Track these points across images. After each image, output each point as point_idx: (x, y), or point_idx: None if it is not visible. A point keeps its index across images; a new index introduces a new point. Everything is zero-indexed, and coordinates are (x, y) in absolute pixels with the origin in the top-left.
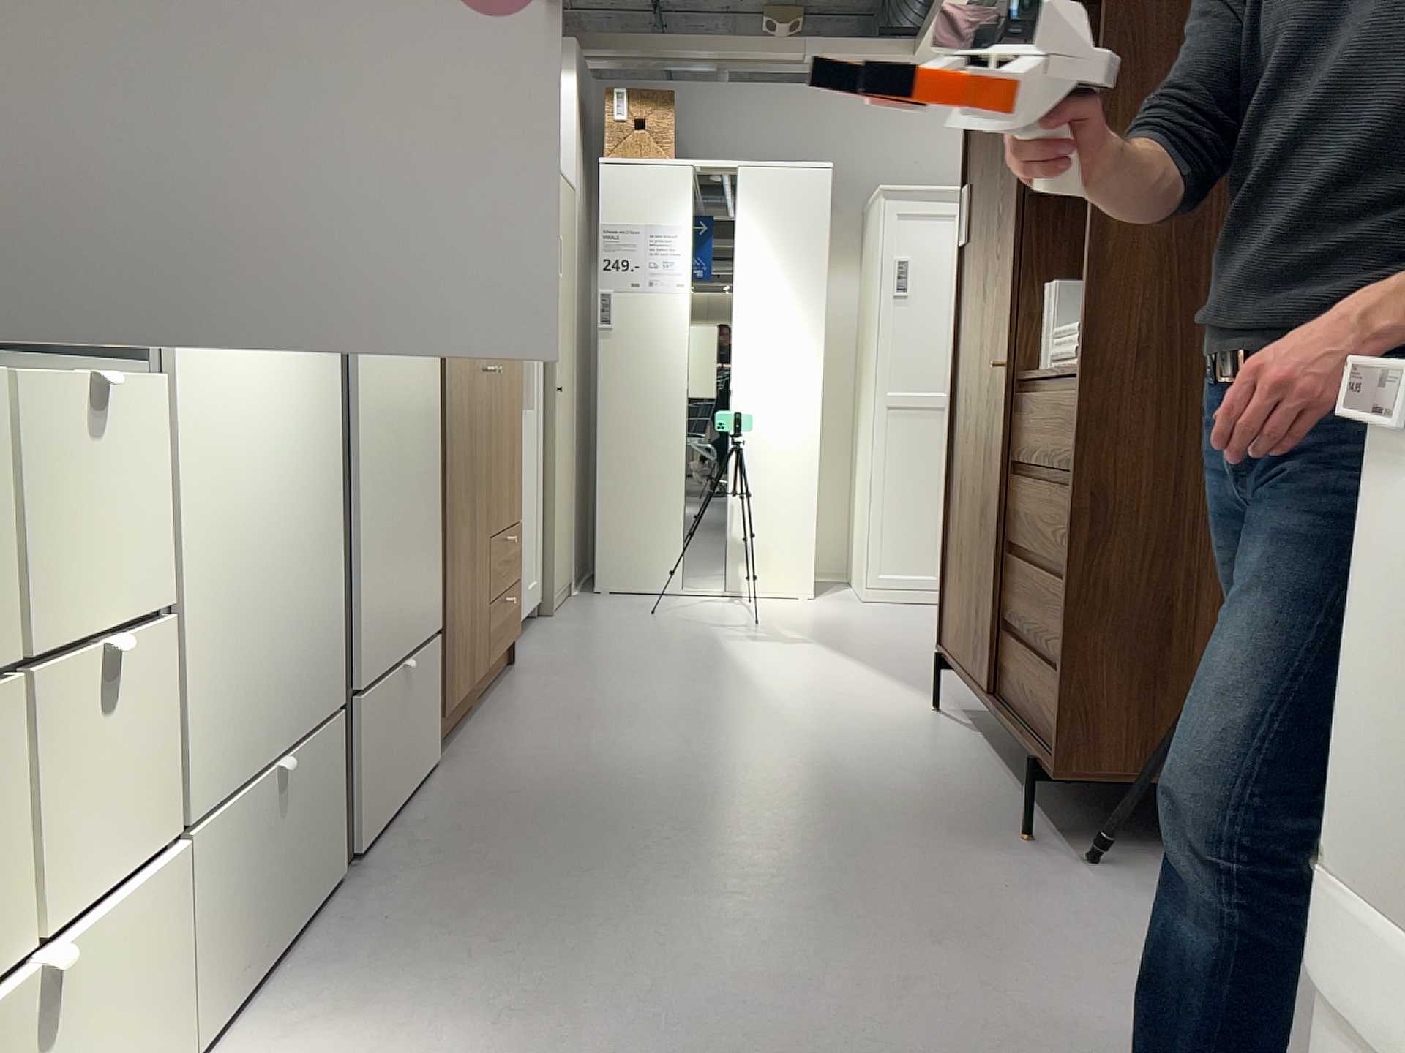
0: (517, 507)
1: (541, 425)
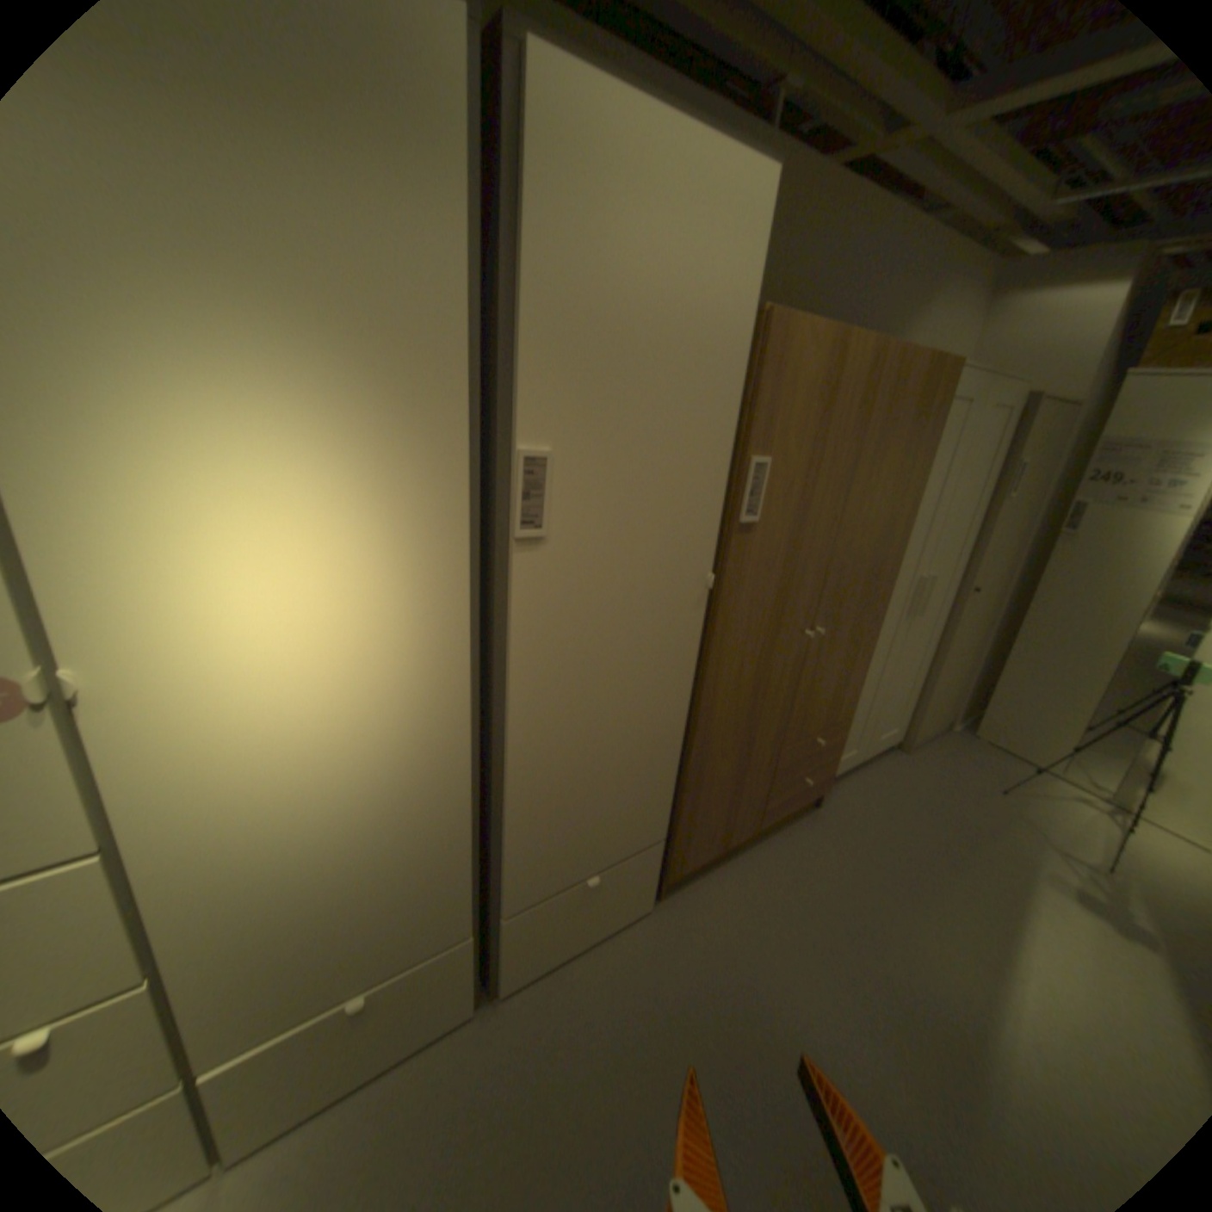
0: (846, 712)
1: (944, 619)
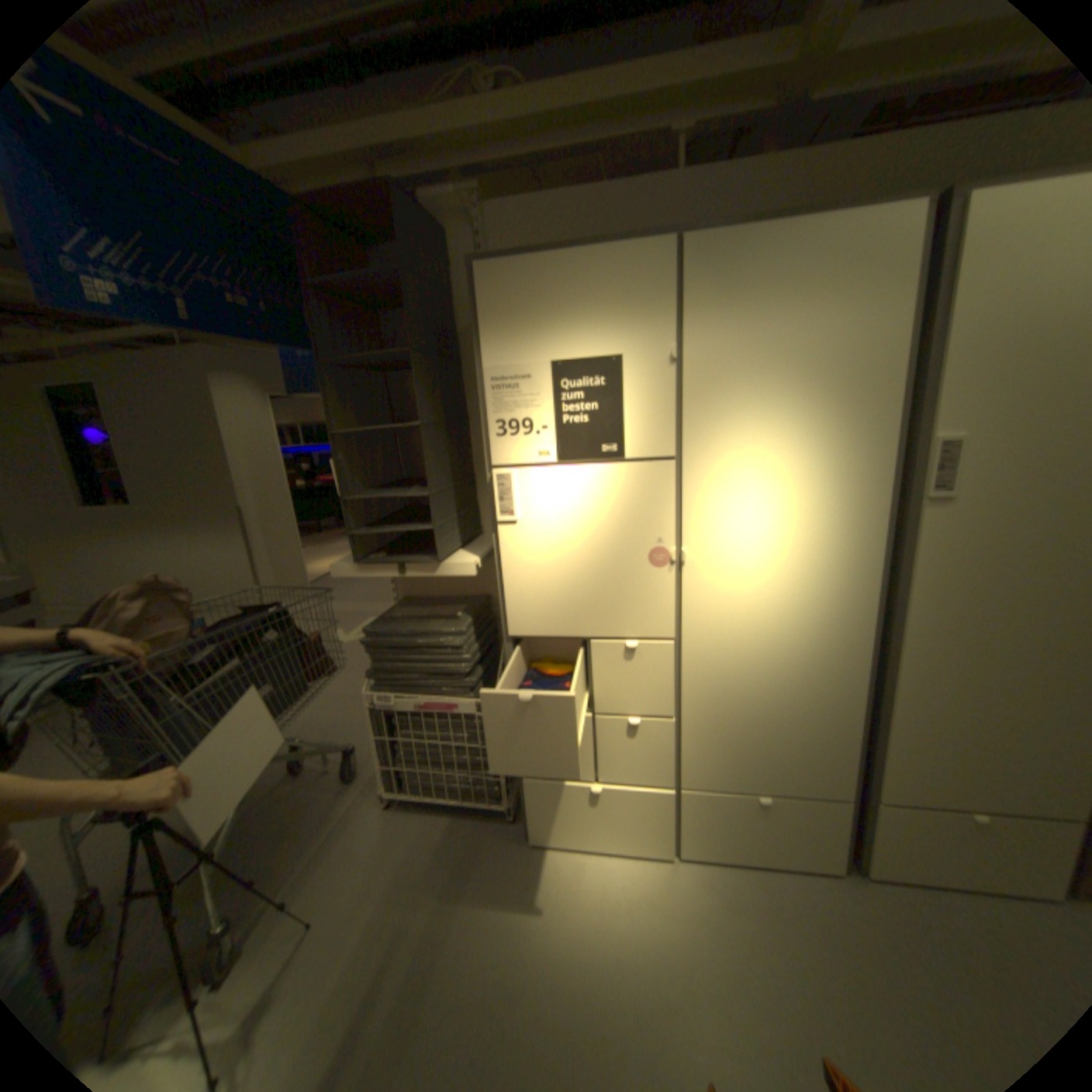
0: None
1: None
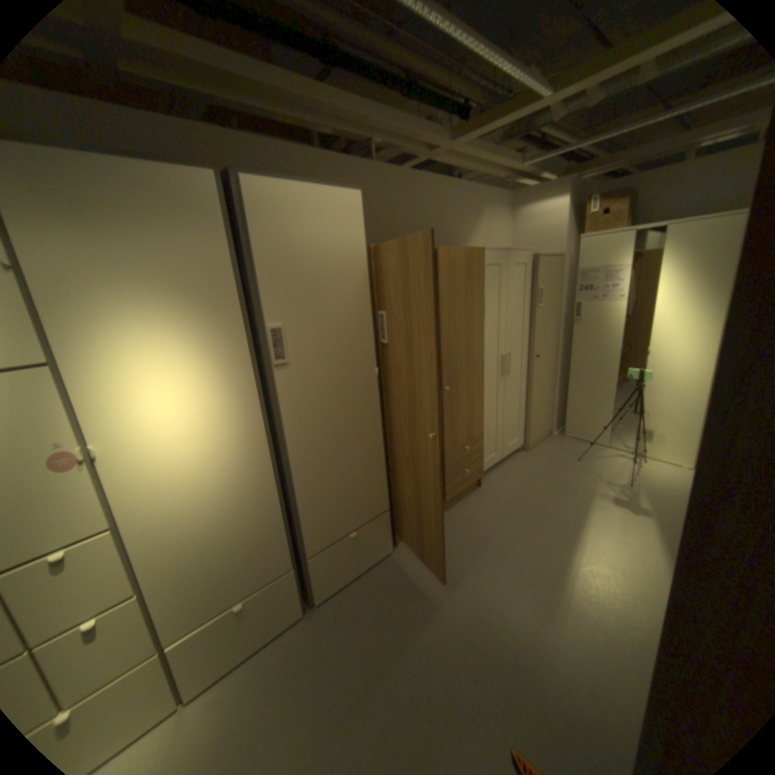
0: (477, 430)
1: (524, 375)
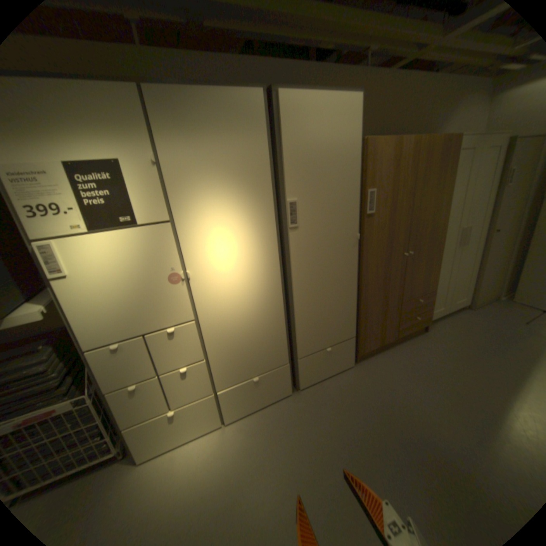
0: (432, 288)
1: (482, 246)
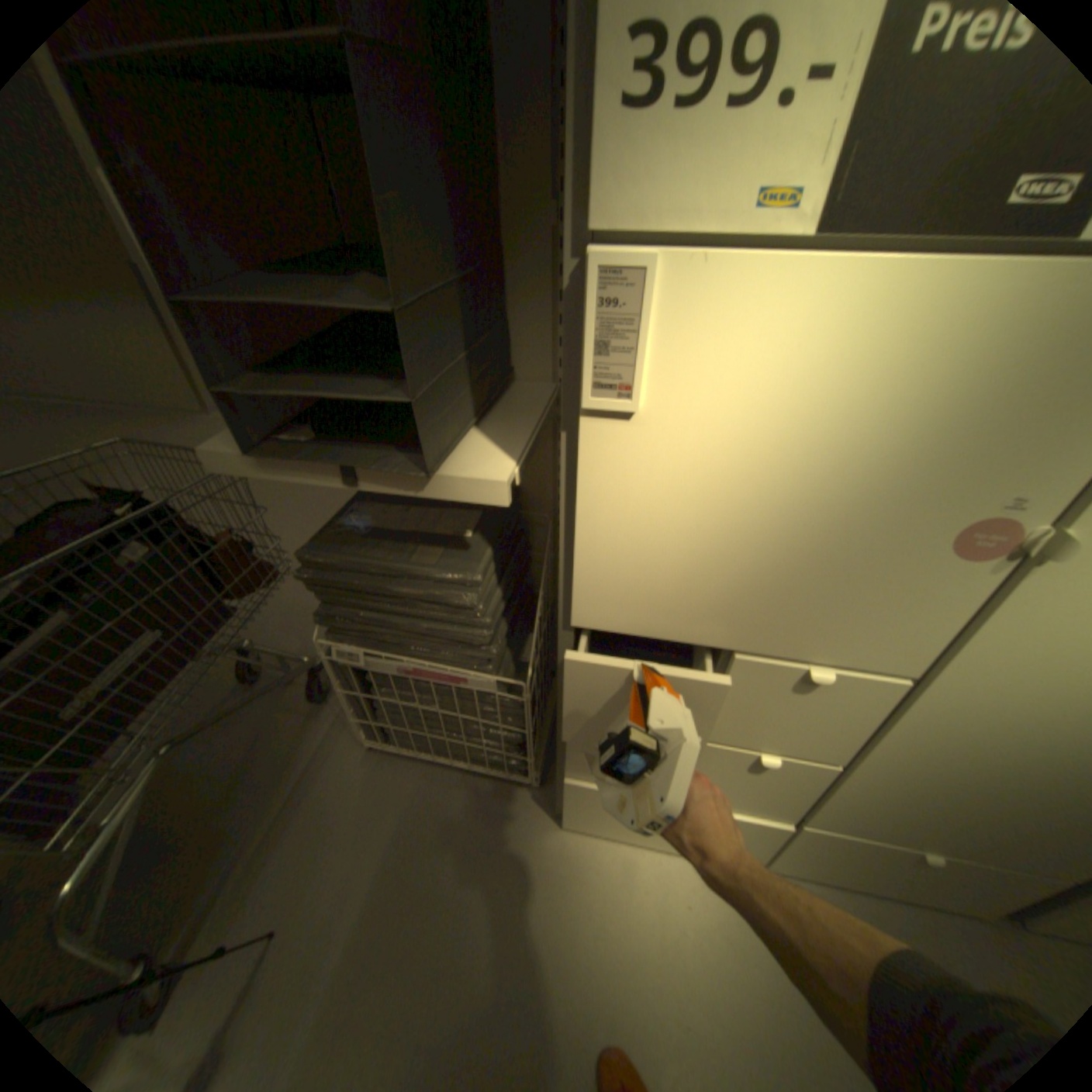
0: None
1: None
